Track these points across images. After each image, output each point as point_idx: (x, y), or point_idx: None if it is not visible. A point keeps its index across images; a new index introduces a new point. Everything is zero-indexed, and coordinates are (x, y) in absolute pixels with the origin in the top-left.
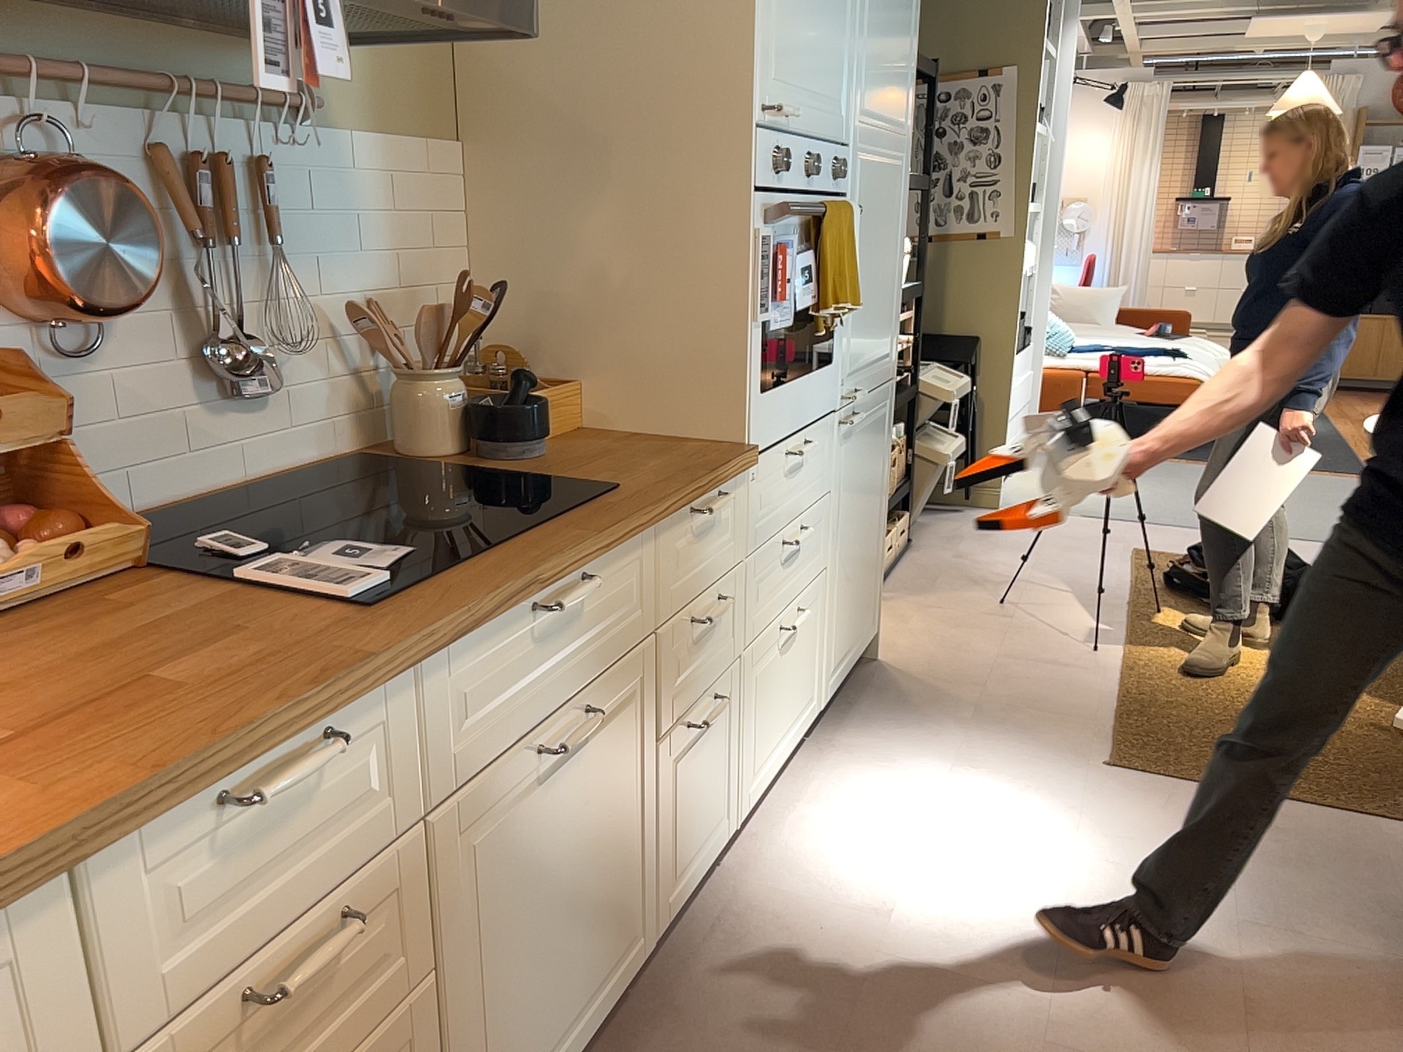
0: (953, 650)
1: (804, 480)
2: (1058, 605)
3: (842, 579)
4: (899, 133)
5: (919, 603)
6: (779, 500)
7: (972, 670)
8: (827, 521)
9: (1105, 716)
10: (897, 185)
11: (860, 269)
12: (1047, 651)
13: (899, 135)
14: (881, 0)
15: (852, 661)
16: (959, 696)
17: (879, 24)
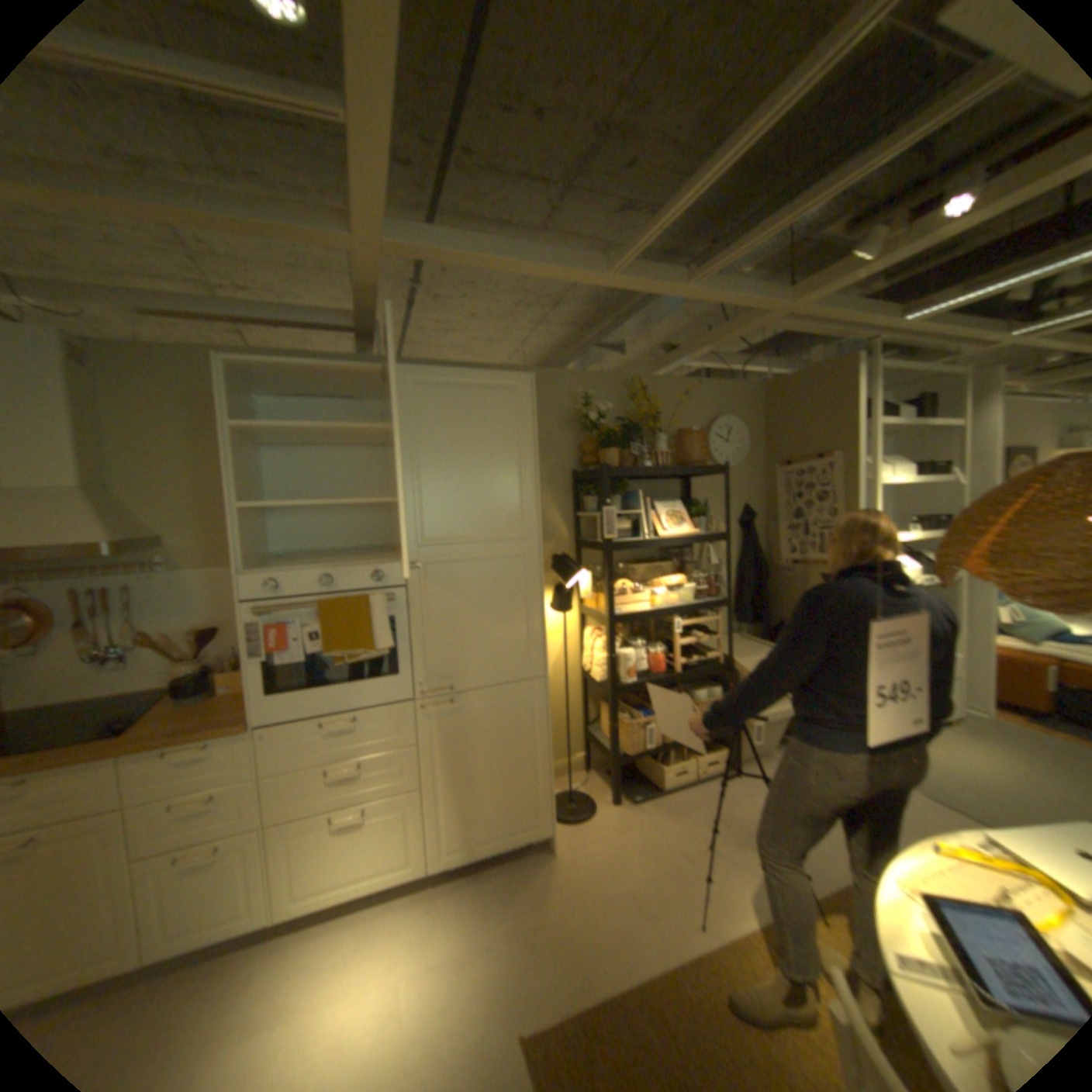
0: (609, 874)
1: (356, 741)
2: (752, 875)
3: (450, 799)
4: (509, 539)
5: (653, 826)
6: (311, 751)
7: (591, 898)
8: (410, 764)
9: (601, 999)
10: (509, 568)
11: (439, 622)
12: (667, 912)
13: (509, 541)
14: (442, 480)
15: (488, 852)
16: (547, 914)
17: (442, 492)
